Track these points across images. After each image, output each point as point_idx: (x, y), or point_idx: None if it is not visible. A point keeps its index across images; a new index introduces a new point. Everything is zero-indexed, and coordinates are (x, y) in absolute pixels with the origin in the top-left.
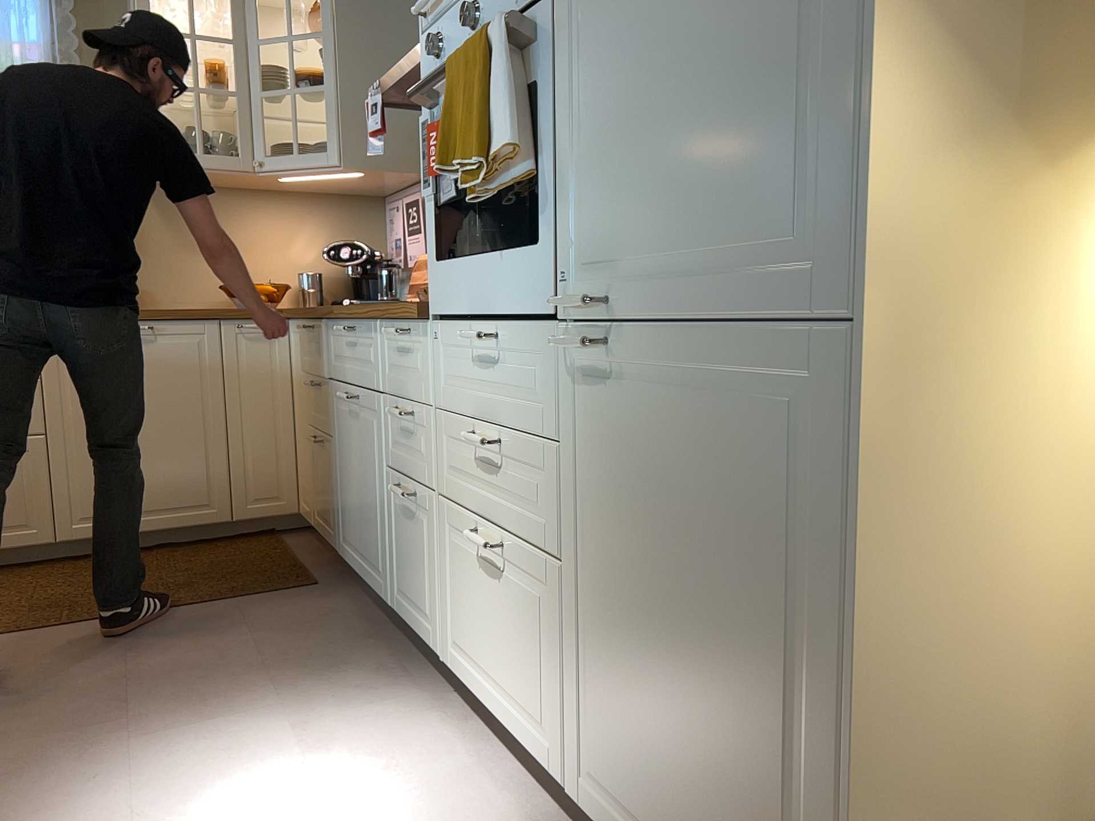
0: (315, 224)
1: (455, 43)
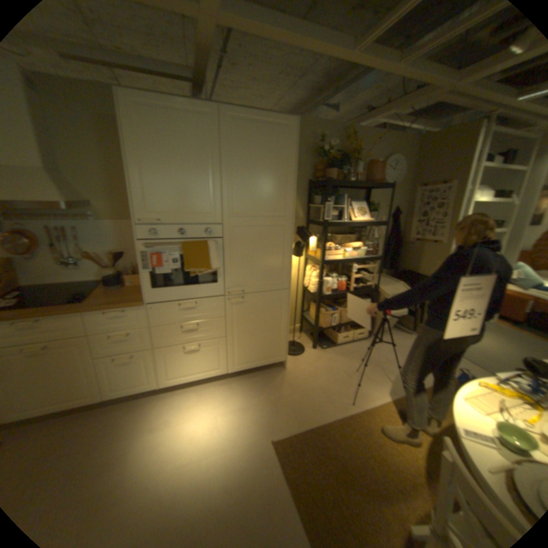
0: None
1: (162, 234)
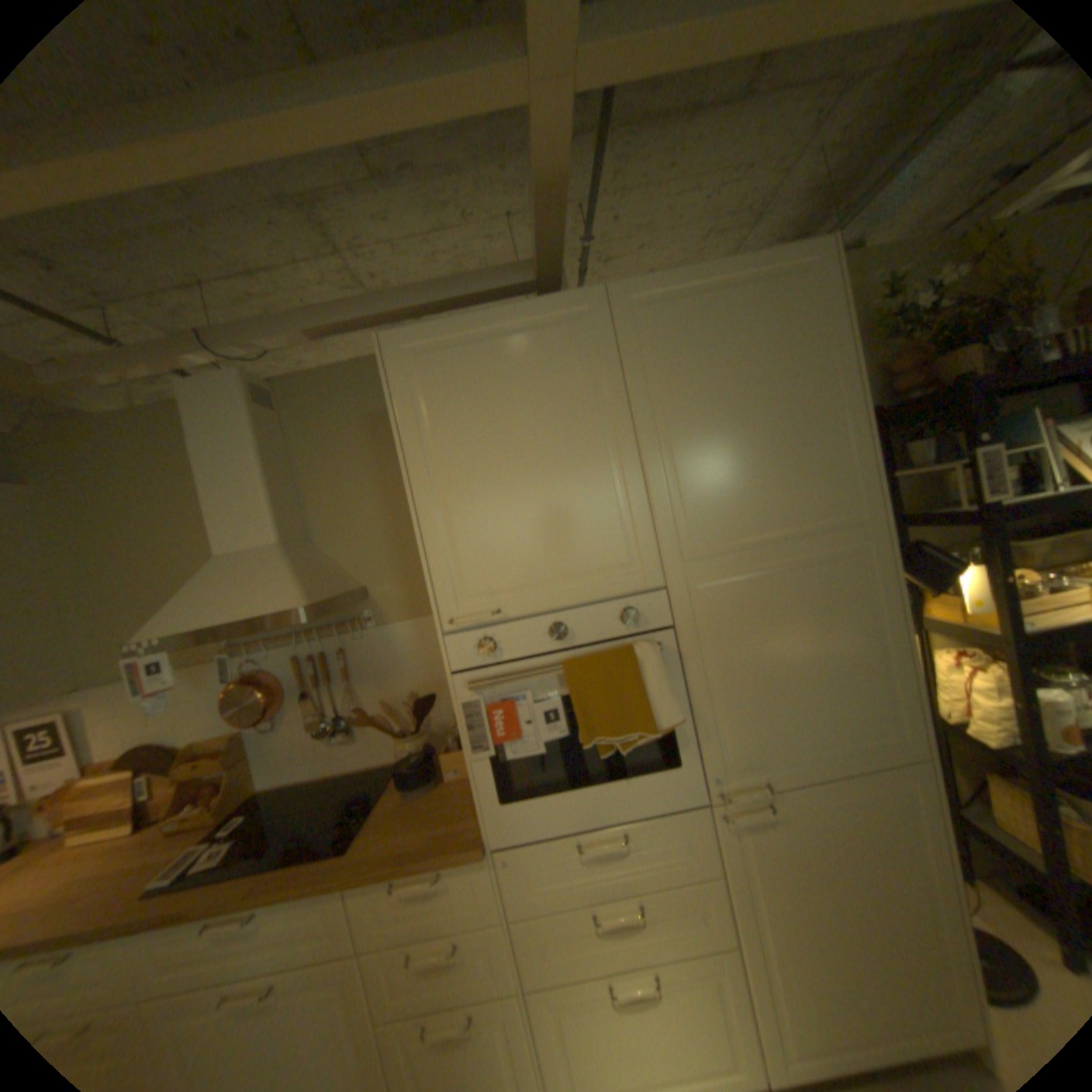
0: None
1: (515, 646)
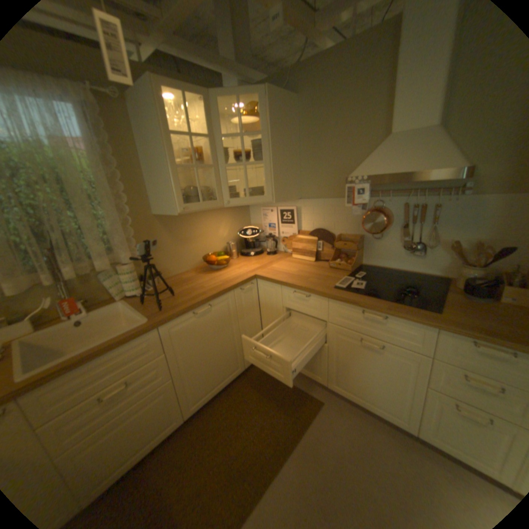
0: (226, 219)
1: None
